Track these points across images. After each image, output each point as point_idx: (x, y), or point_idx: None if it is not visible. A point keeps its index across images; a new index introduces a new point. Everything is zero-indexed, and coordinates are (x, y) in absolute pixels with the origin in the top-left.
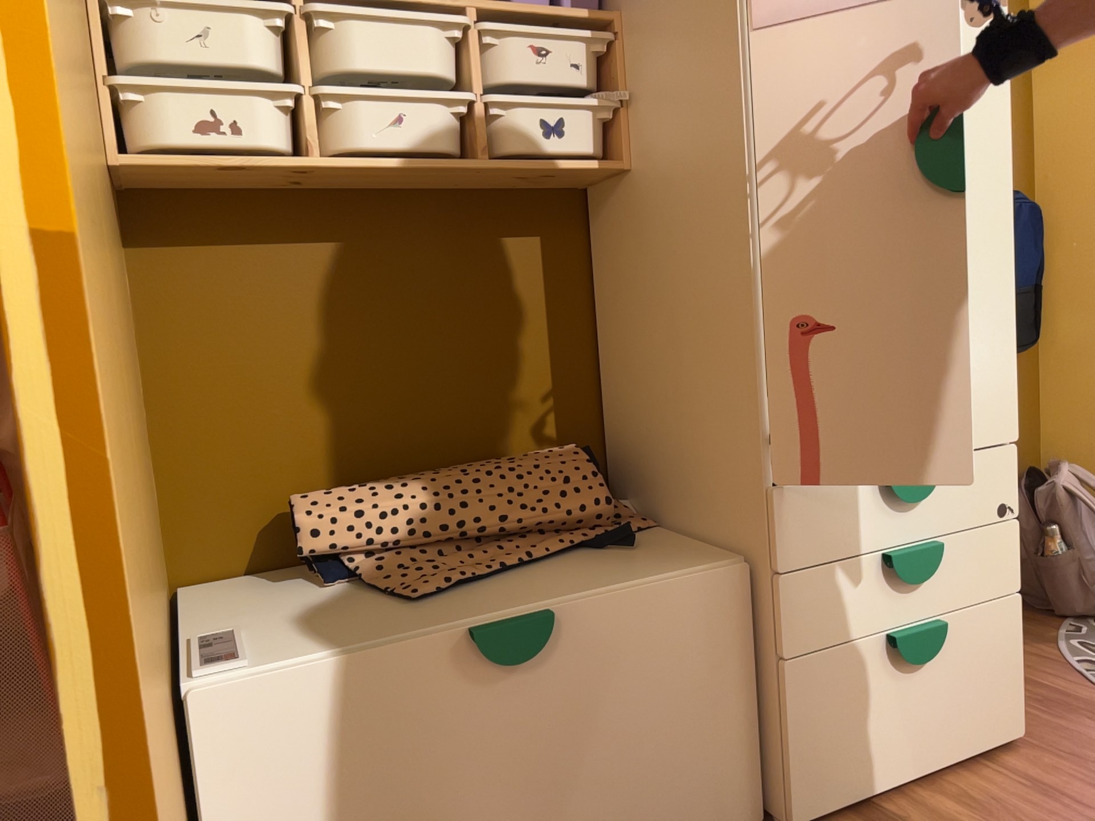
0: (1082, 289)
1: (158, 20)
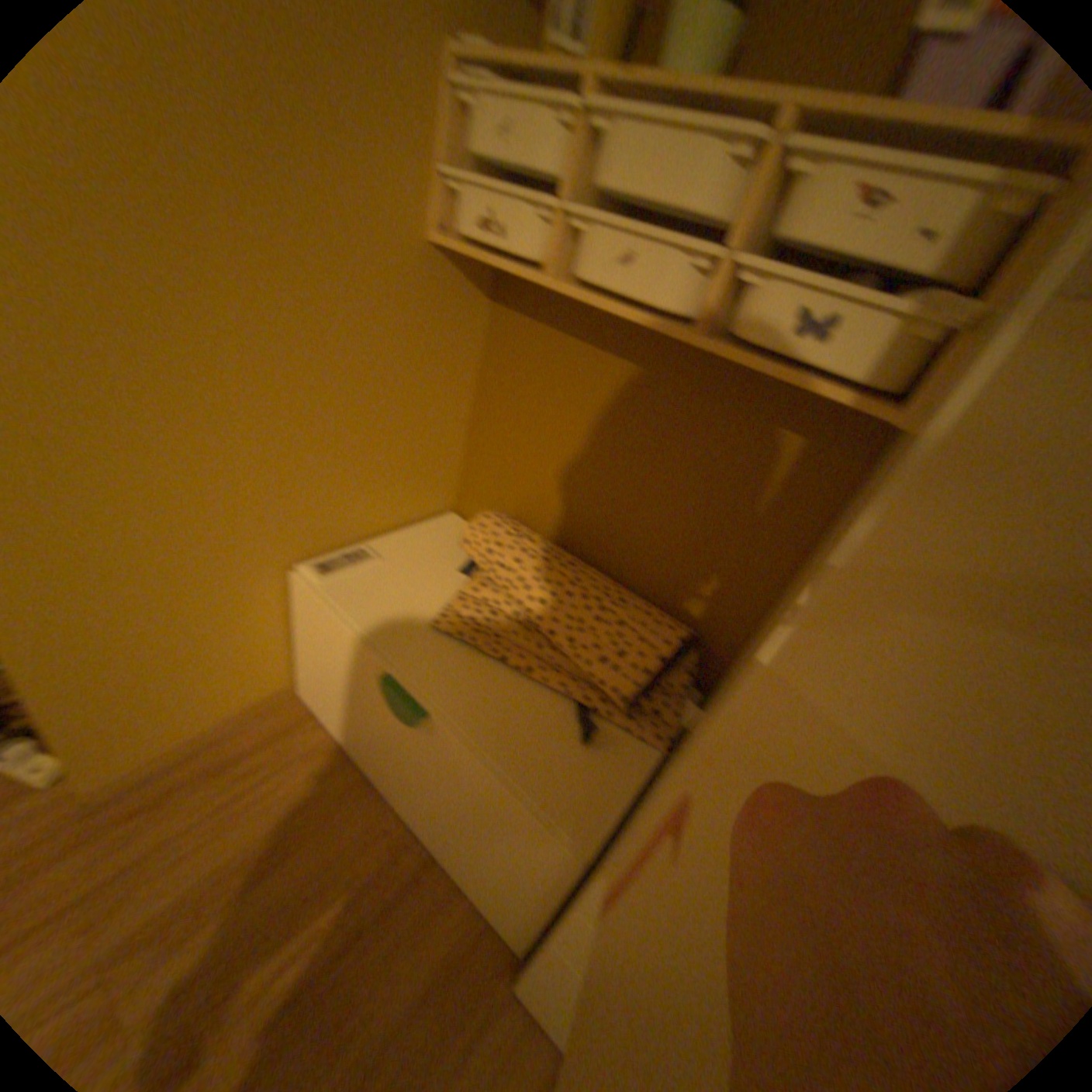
0: None
1: (478, 102)
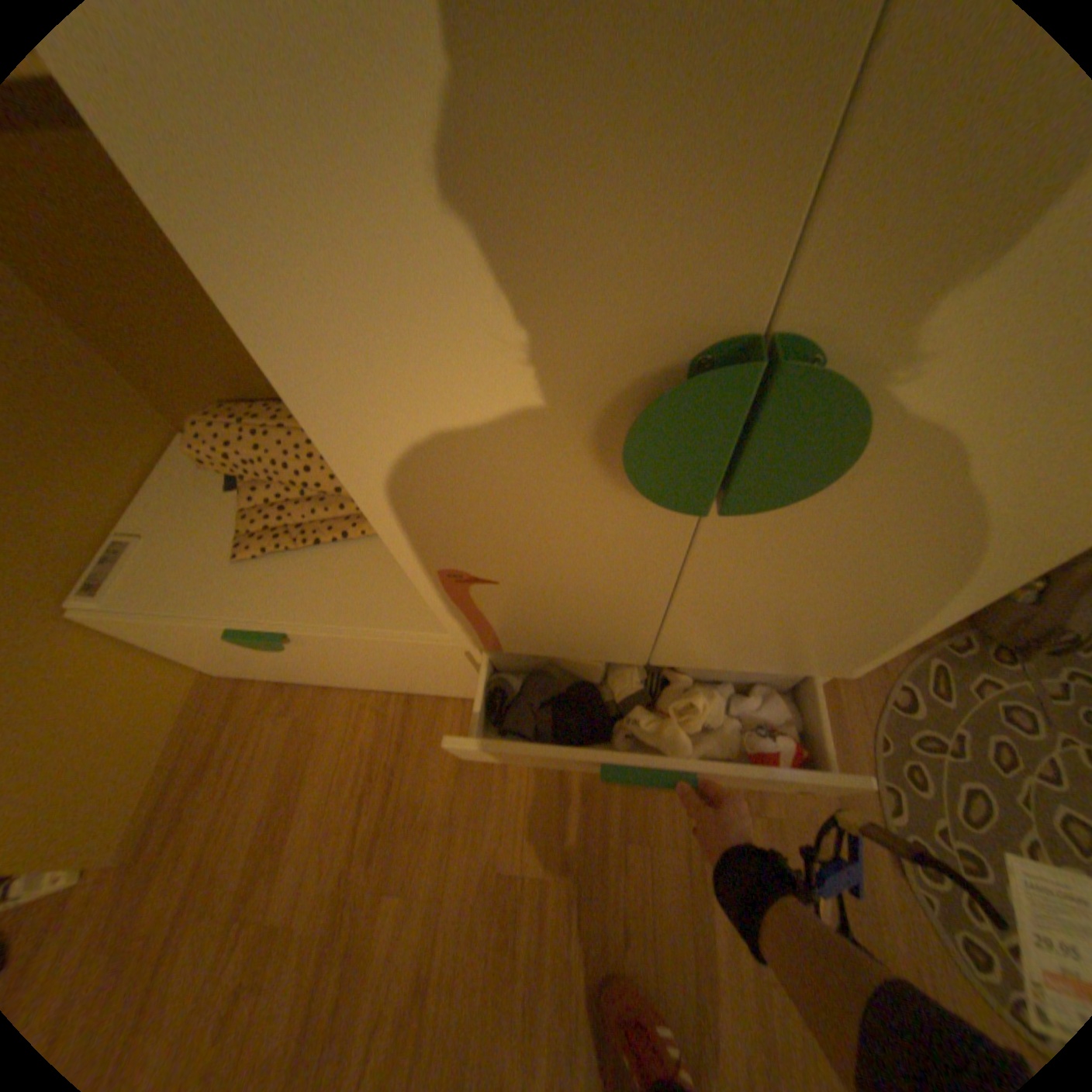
0: None
1: None
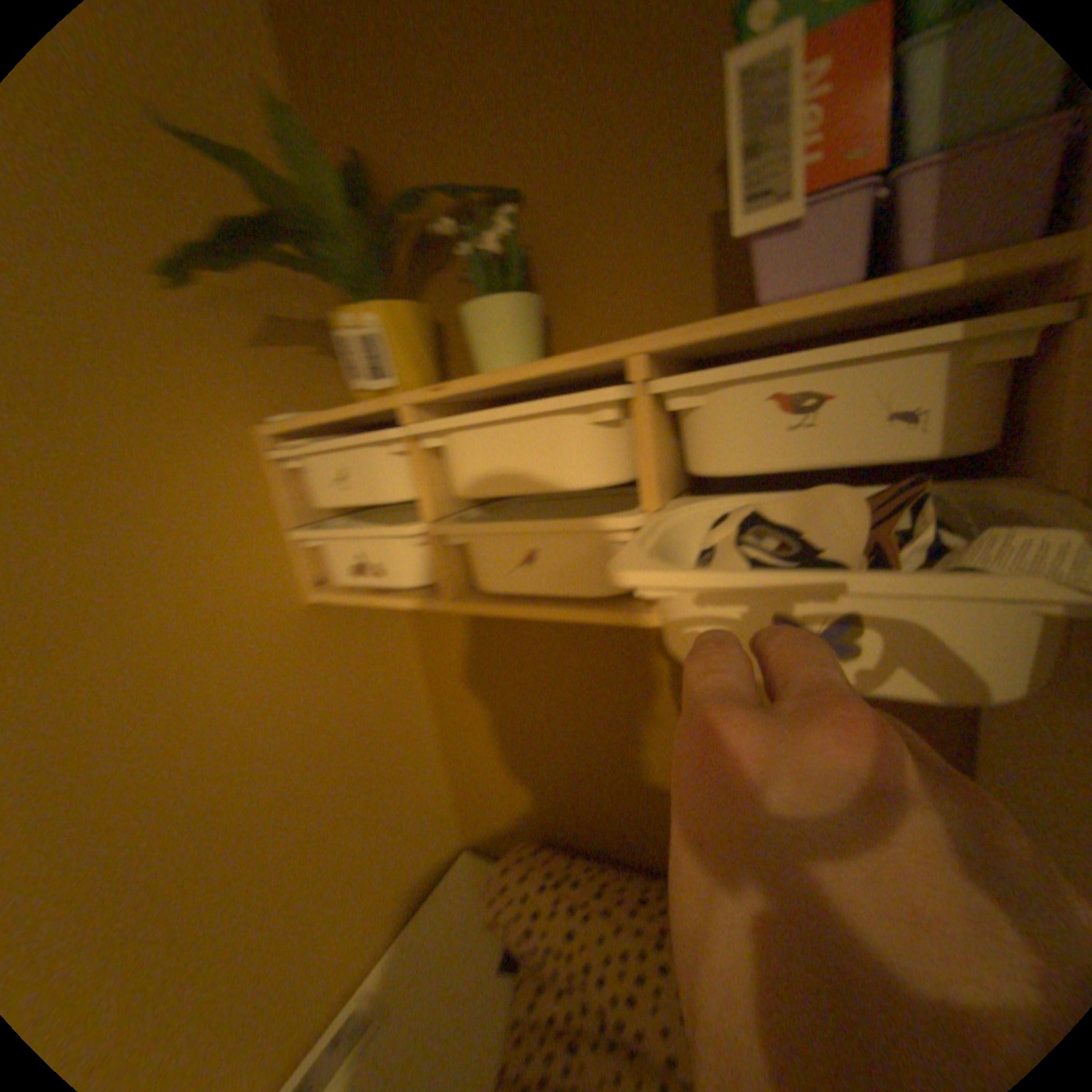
0: None
1: (309, 466)
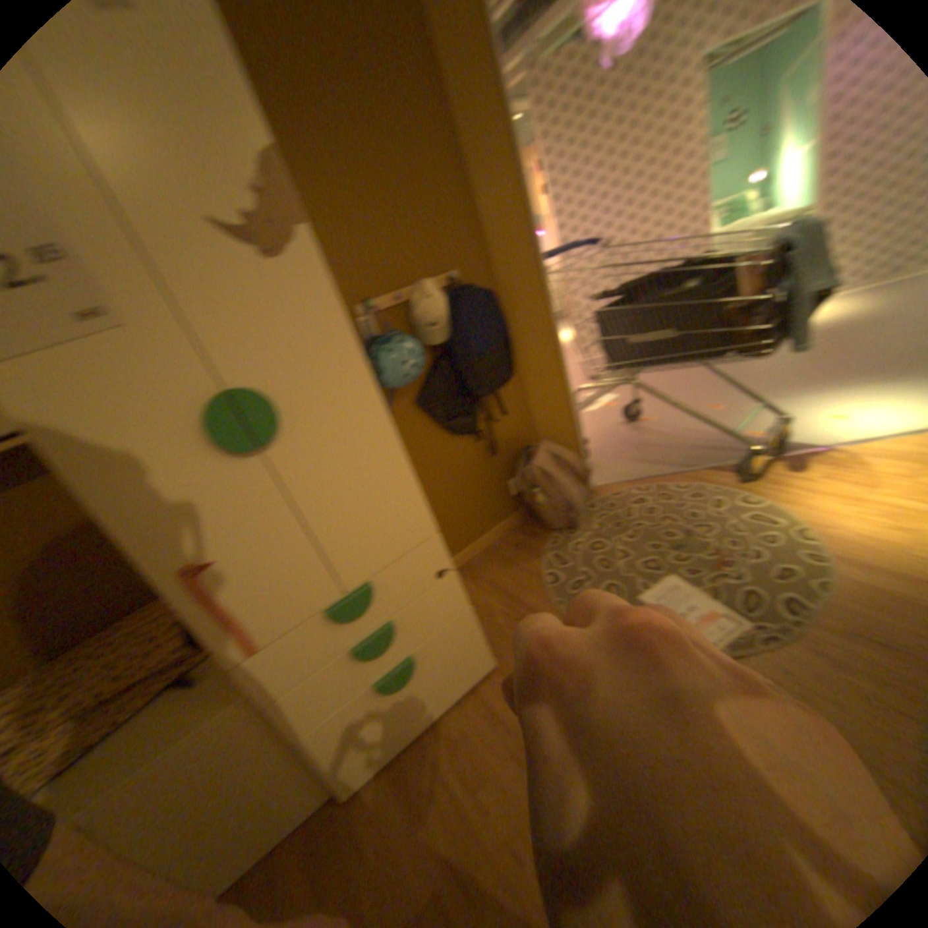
0: (539, 332)
1: None
